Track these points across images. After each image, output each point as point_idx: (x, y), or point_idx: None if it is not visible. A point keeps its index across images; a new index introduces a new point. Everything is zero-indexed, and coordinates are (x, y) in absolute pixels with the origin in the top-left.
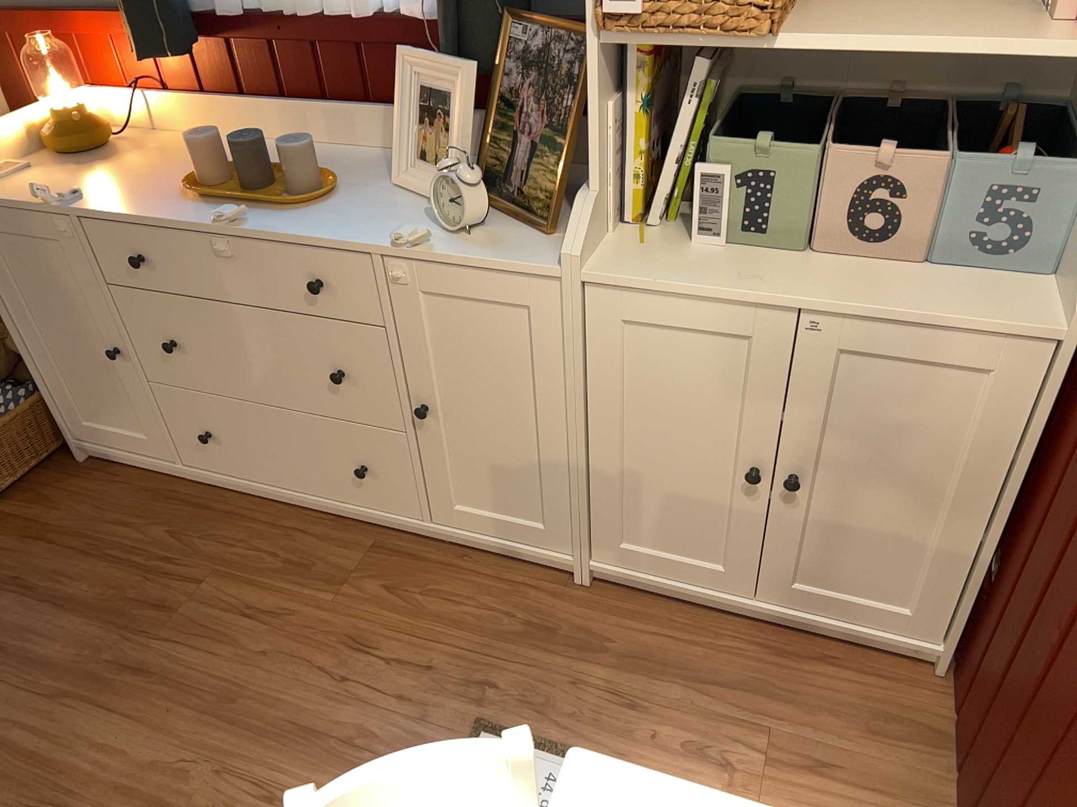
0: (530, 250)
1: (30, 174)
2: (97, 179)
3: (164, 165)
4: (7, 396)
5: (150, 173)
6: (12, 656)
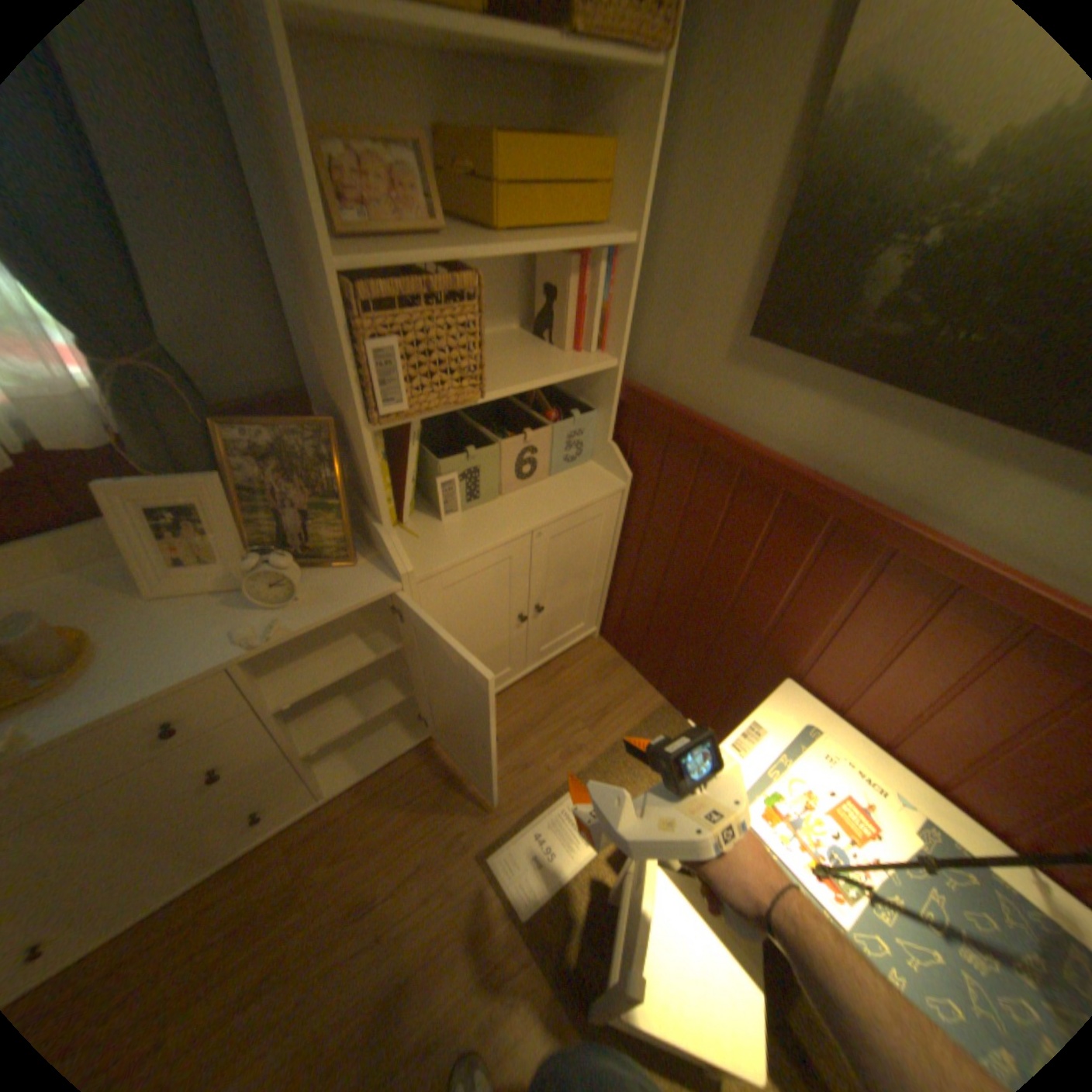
0: (357, 584)
1: None
2: None
3: None
4: None
5: None
6: None
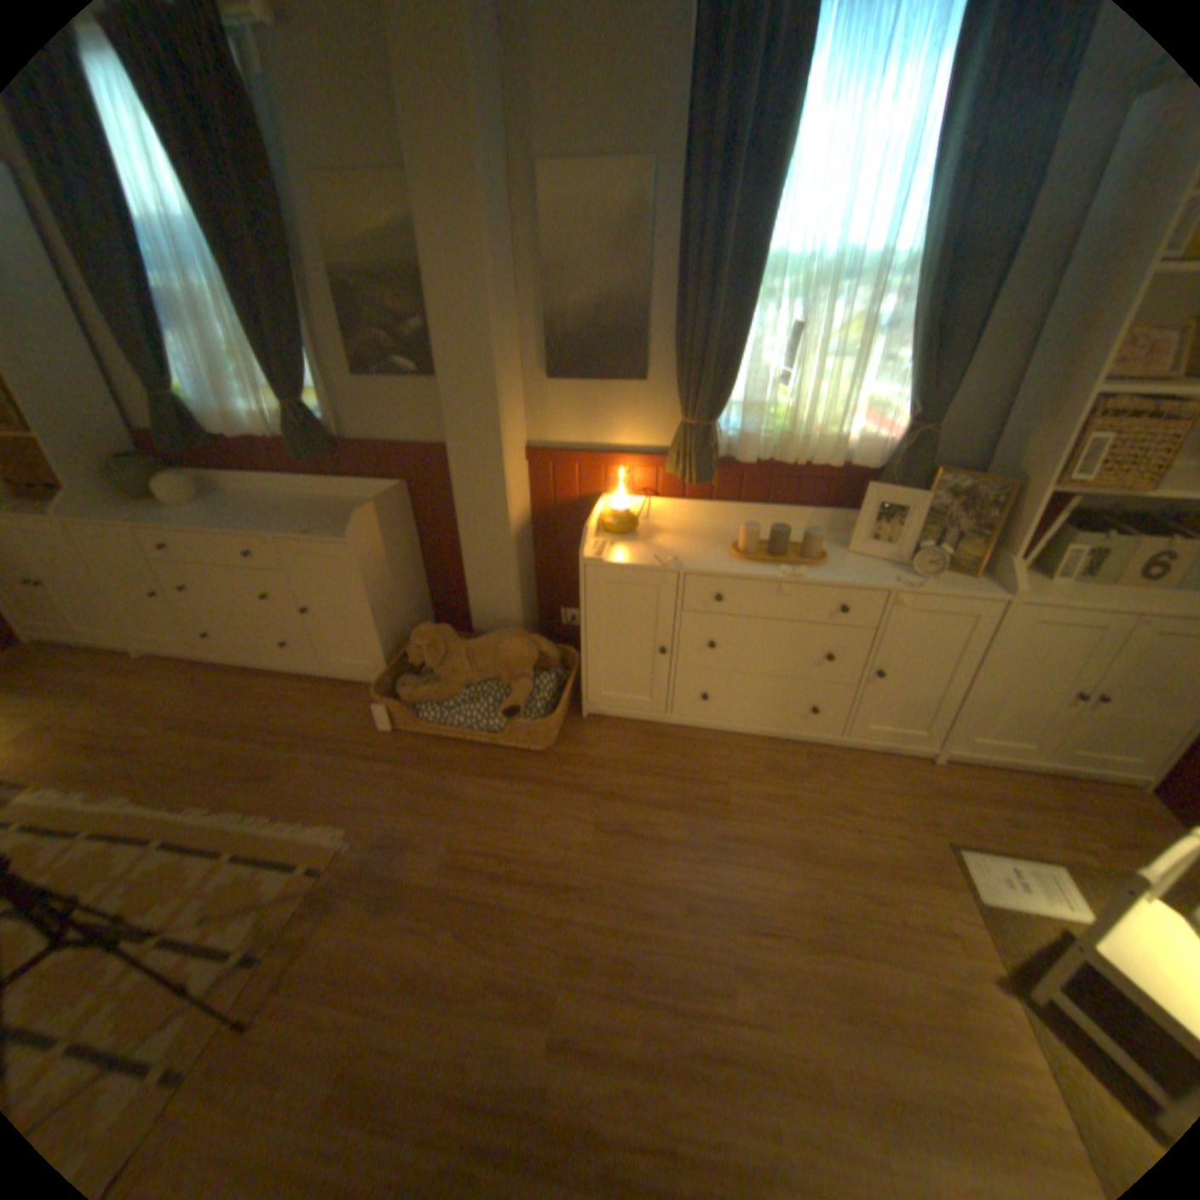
0: (977, 587)
1: (606, 545)
2: (654, 548)
3: (681, 539)
4: (540, 680)
5: (681, 544)
6: (647, 845)
